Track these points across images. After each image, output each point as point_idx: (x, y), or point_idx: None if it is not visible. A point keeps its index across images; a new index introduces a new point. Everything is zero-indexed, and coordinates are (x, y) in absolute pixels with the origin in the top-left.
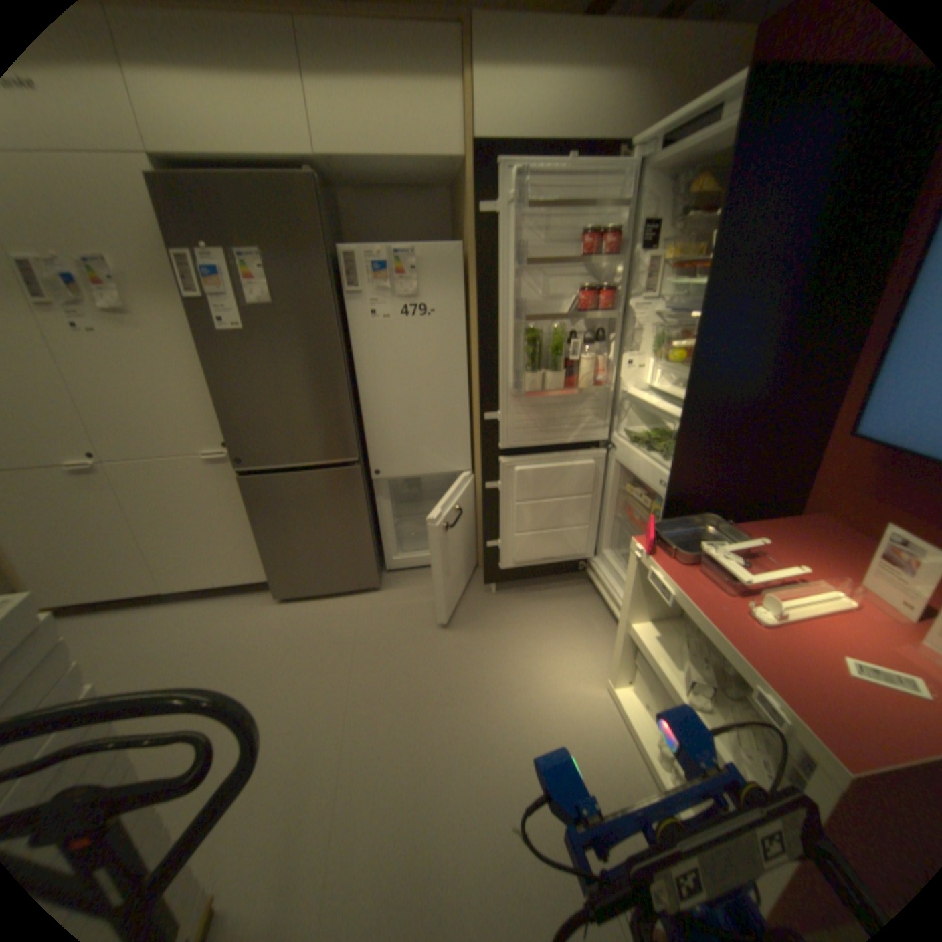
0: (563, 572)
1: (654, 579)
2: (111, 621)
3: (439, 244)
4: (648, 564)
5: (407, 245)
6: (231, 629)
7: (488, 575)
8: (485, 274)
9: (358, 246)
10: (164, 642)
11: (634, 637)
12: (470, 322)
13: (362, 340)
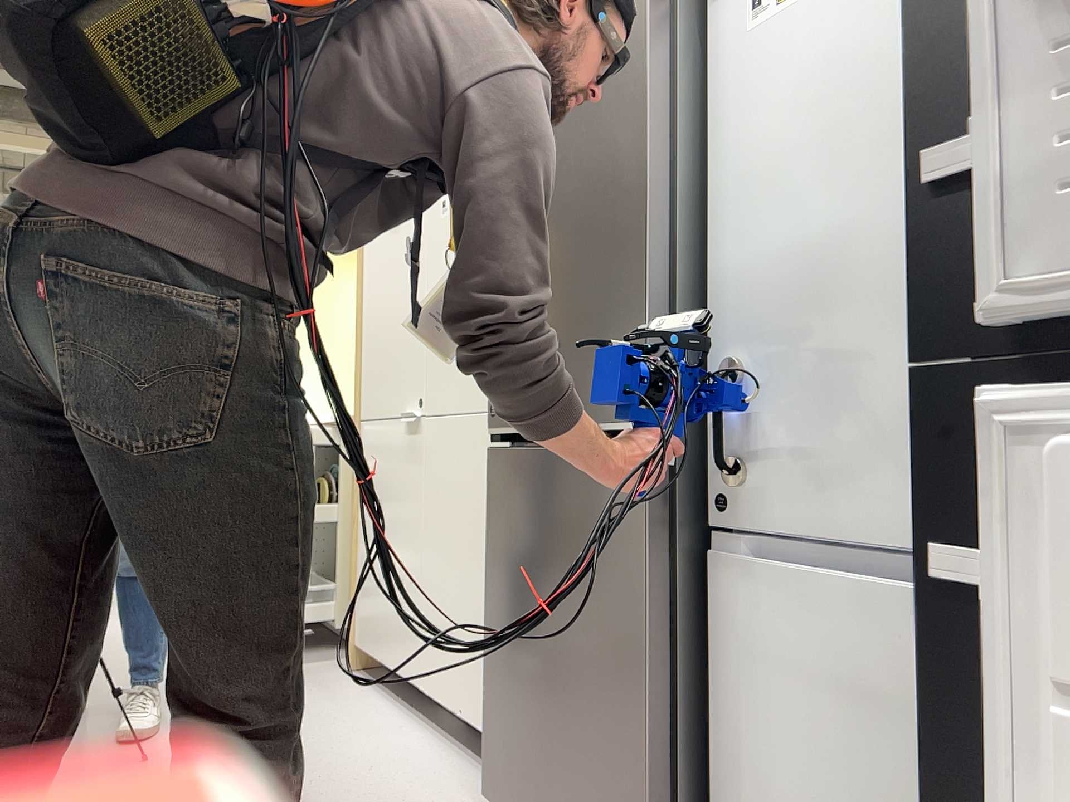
0: None
1: None
2: (373, 702)
3: None
4: None
5: None
6: (394, 799)
7: None
8: None
9: None
10: (340, 756)
11: None
12: None
13: (732, 87)
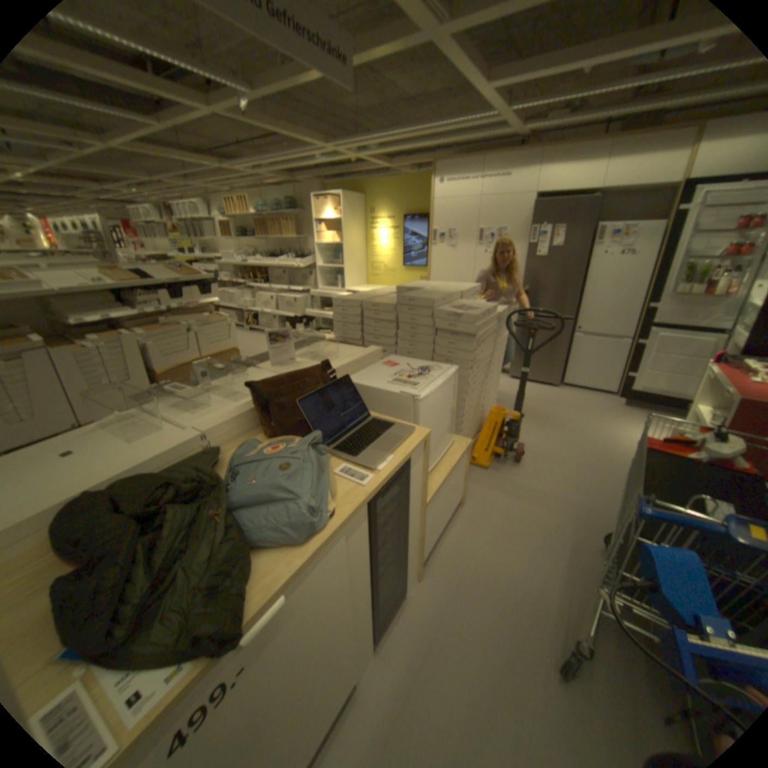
0: (676, 407)
1: (712, 372)
2: None
3: (653, 222)
4: (714, 369)
5: (635, 223)
6: None
7: (624, 393)
8: (673, 237)
9: (609, 223)
10: None
11: (698, 412)
12: (660, 260)
13: (596, 264)
